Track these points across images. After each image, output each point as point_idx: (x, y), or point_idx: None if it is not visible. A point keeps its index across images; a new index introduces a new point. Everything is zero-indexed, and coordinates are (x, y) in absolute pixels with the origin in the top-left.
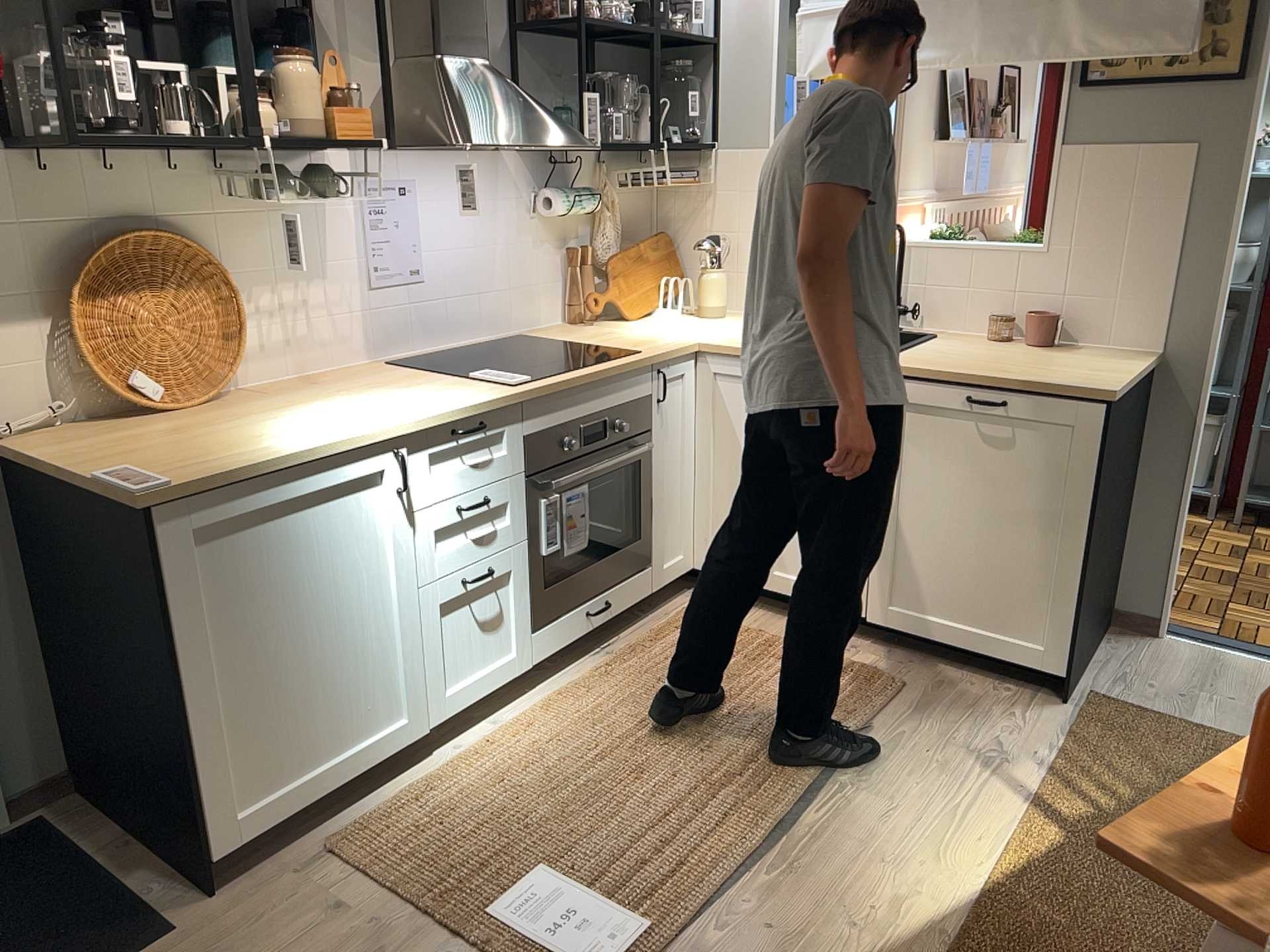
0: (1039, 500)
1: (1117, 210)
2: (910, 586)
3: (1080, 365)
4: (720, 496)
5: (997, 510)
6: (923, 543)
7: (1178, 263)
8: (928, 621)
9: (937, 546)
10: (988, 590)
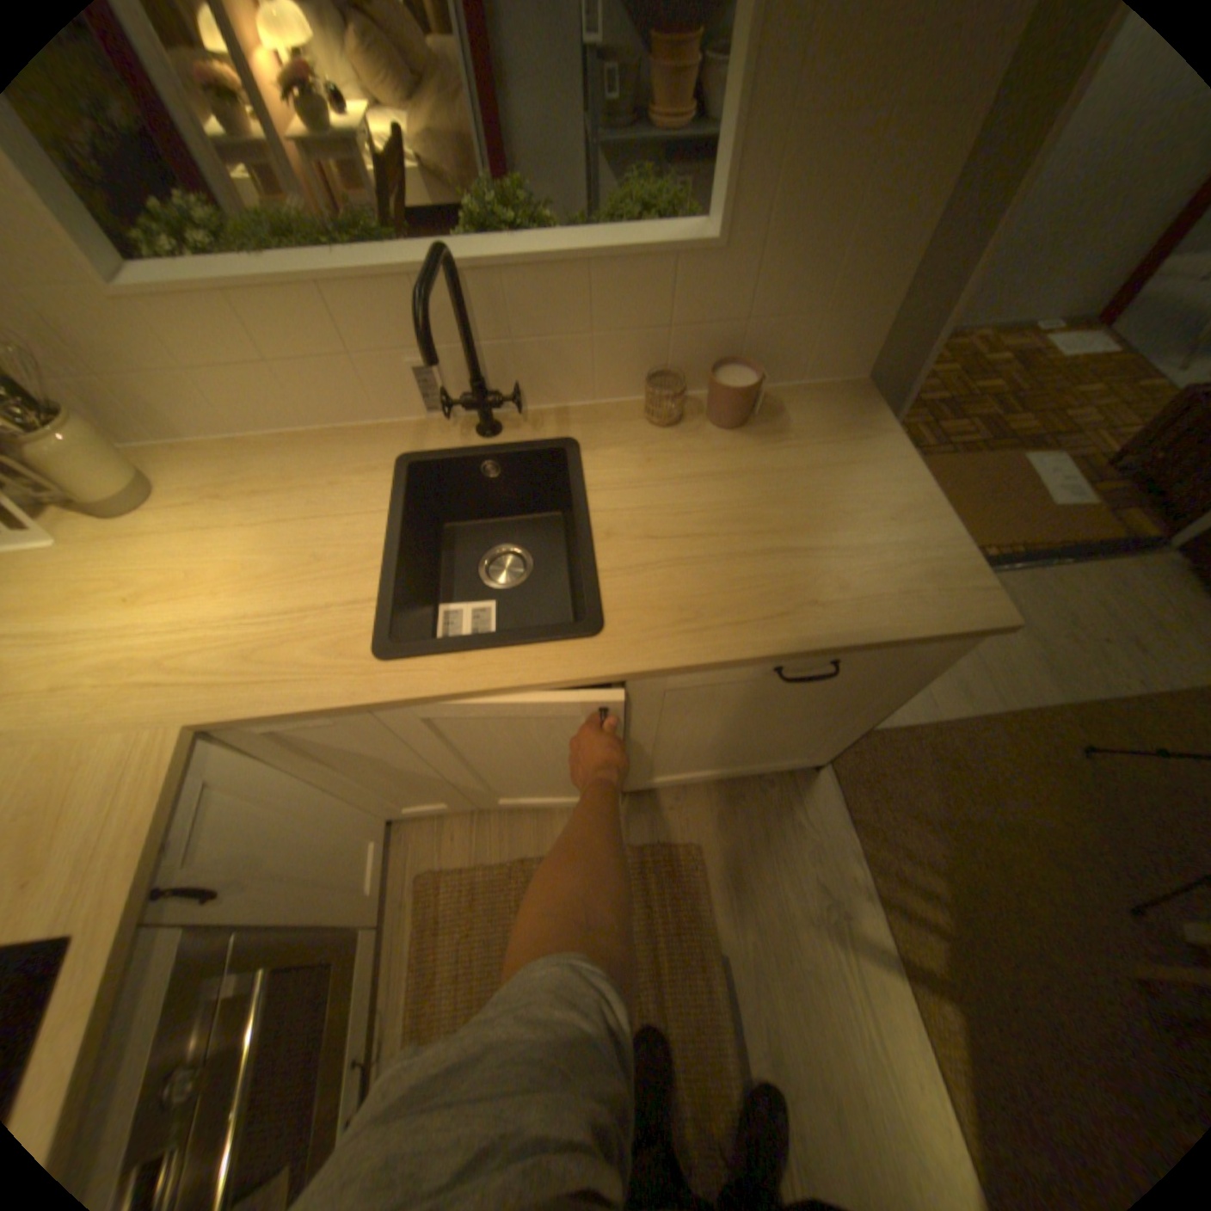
0: (837, 706)
1: (854, 145)
2: (663, 771)
3: (849, 499)
4: (374, 790)
5: (780, 721)
6: (680, 753)
7: (922, 246)
8: (685, 781)
9: (698, 751)
10: (754, 755)
